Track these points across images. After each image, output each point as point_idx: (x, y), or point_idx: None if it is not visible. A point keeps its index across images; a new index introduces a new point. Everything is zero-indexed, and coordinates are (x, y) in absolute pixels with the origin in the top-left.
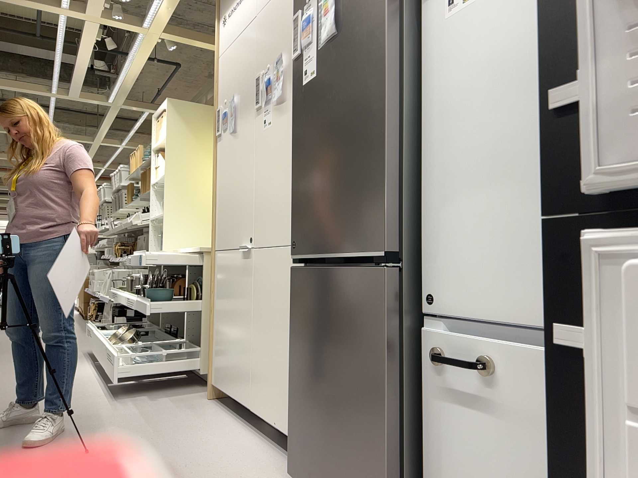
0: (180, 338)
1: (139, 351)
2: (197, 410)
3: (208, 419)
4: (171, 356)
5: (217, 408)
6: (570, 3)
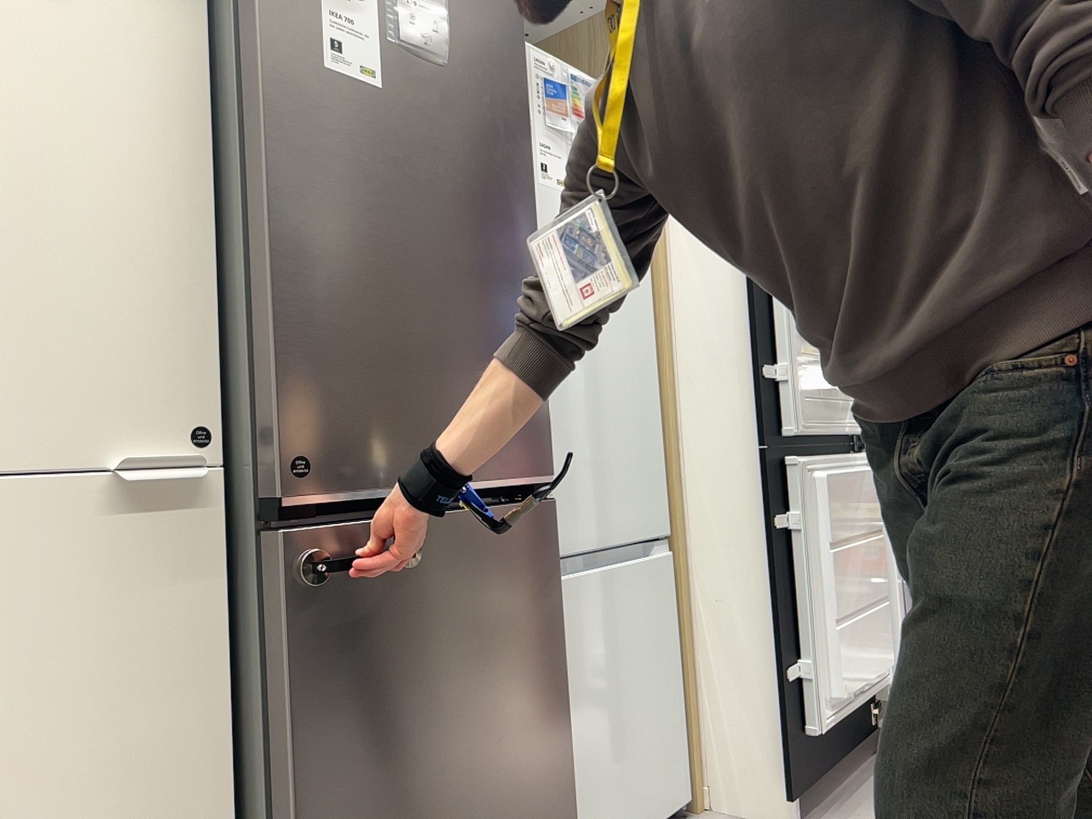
0: None
1: None
2: None
3: None
4: None
5: None
6: (762, 311)
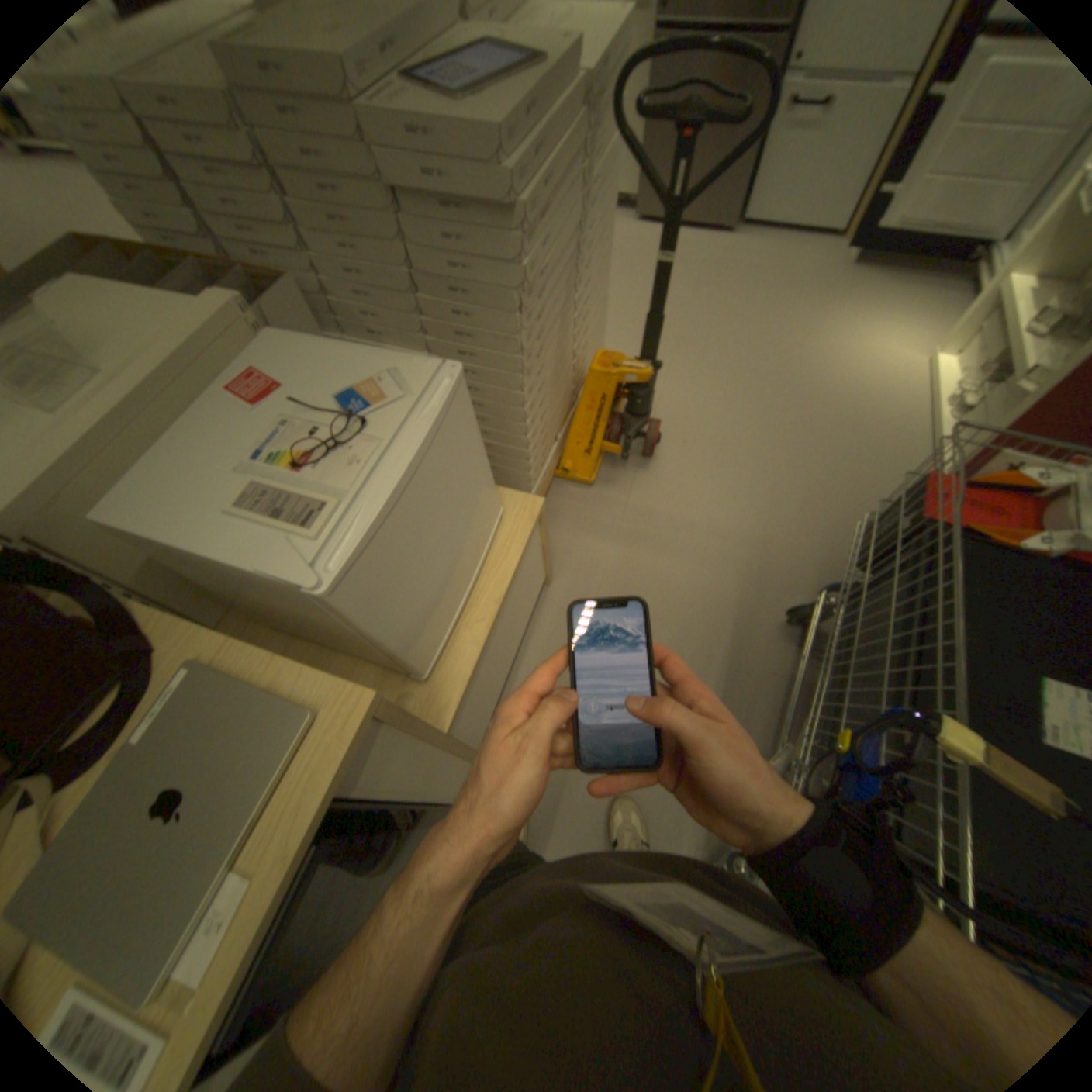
0: None
1: None
2: None
3: None
4: None
5: None
6: None
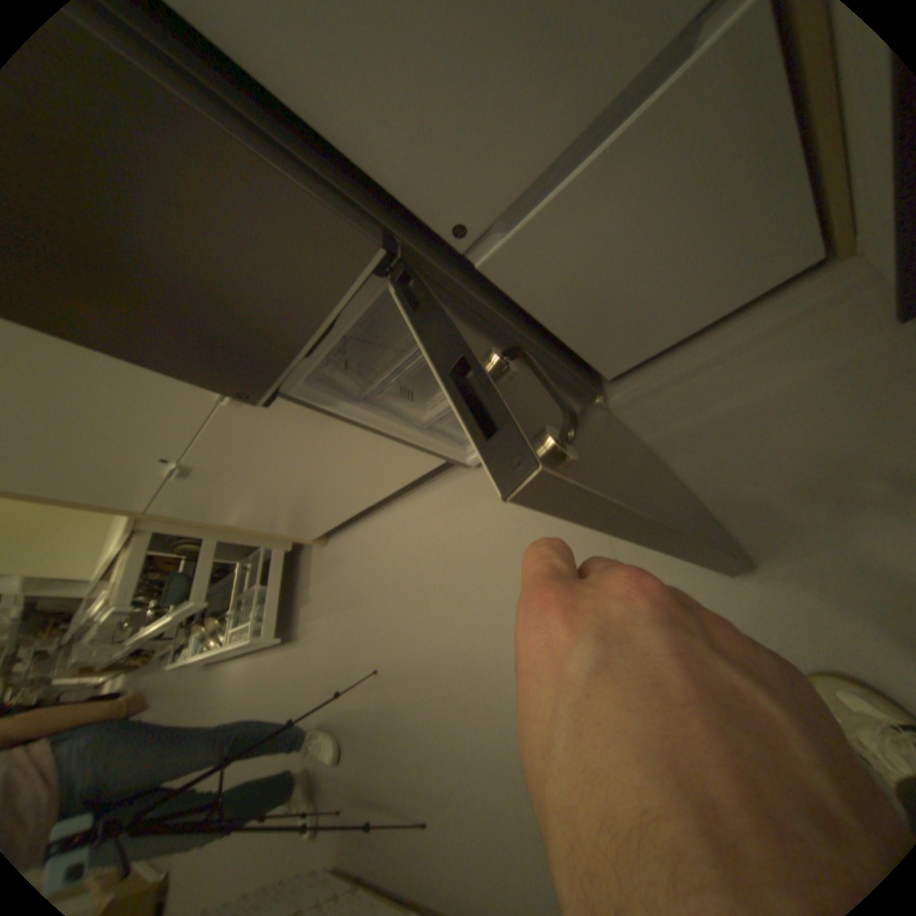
0: (237, 566)
1: (242, 611)
2: (342, 556)
3: (358, 546)
4: (258, 578)
5: (344, 537)
6: None
